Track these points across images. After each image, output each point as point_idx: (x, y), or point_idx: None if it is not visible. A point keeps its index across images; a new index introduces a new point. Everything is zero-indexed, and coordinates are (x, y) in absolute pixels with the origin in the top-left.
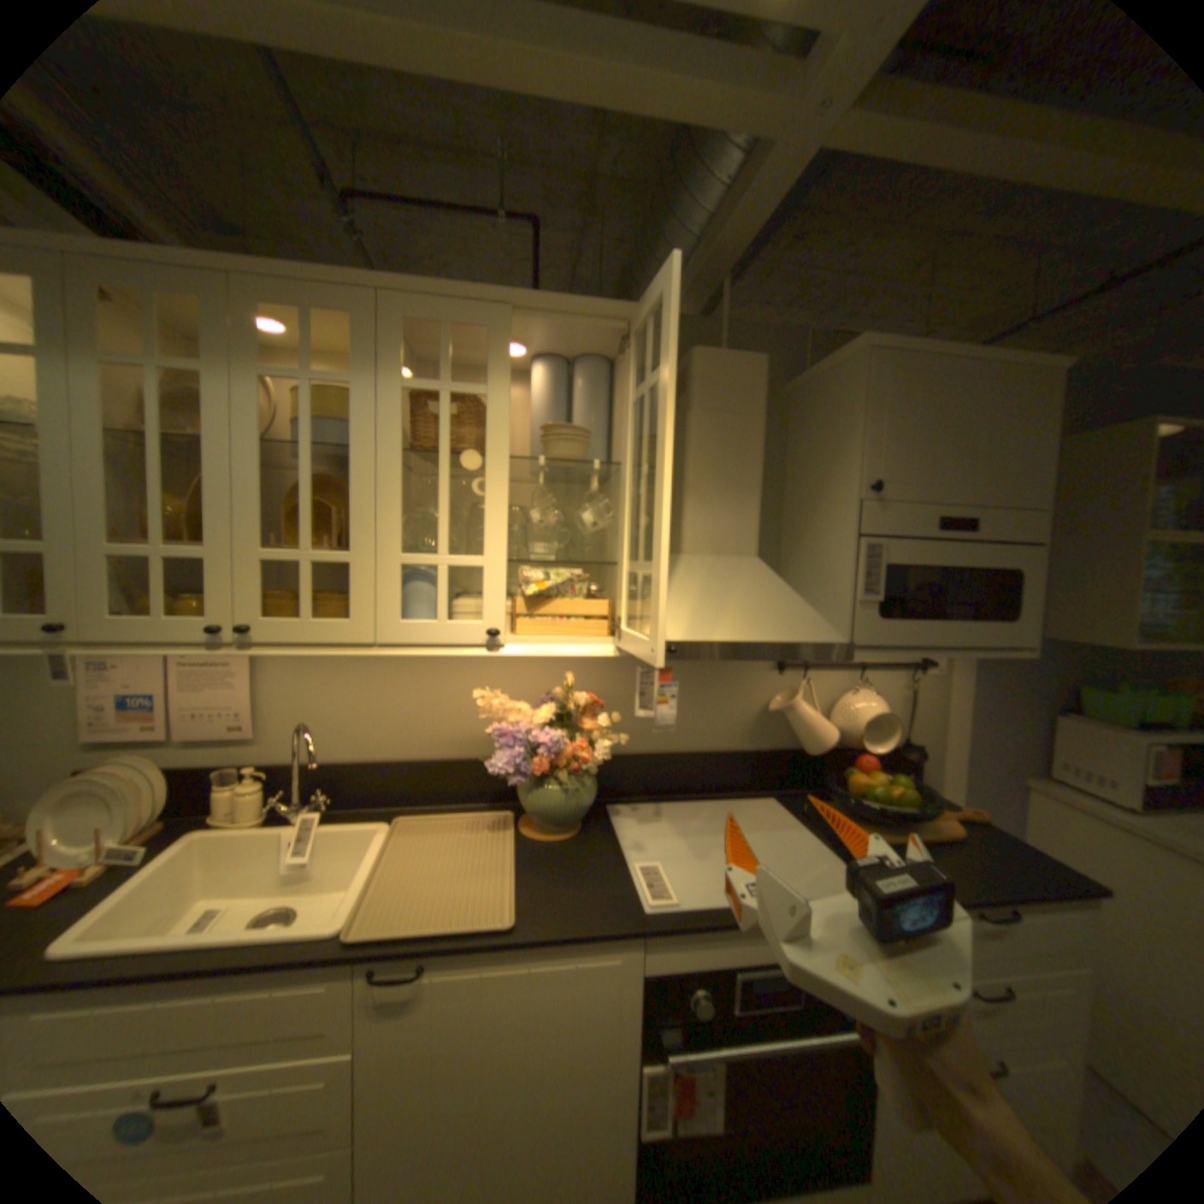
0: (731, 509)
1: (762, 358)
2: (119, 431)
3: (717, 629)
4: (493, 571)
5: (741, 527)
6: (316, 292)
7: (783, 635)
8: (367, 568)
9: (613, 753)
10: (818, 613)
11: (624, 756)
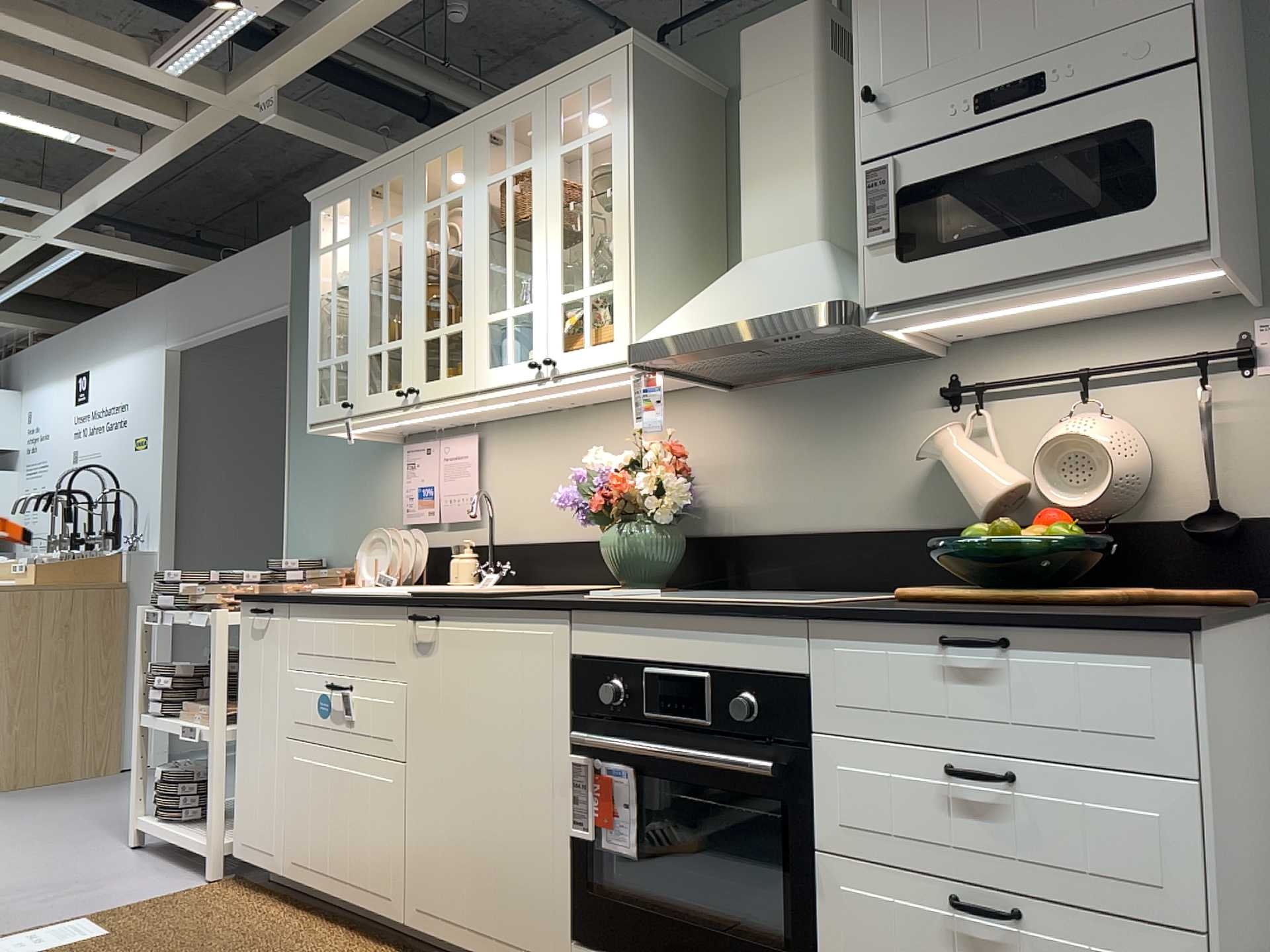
0: (782, 194)
1: (804, 11)
2: (382, 278)
3: (699, 320)
4: (536, 312)
5: (796, 211)
6: (447, 143)
7: (762, 310)
8: (469, 331)
9: (742, 532)
10: (829, 280)
11: (753, 535)
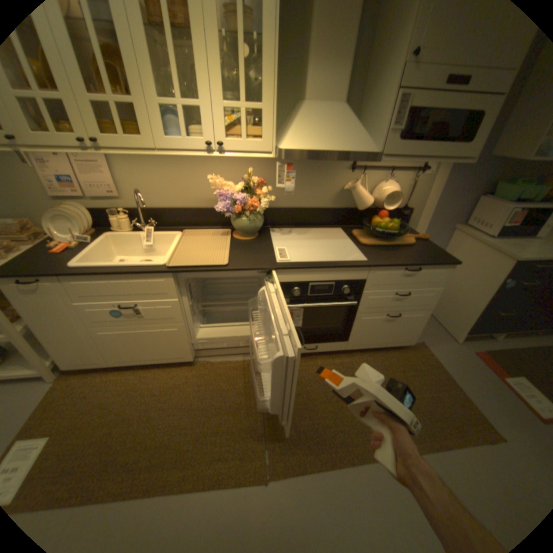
0: (334, 70)
1: None
2: None
3: (315, 143)
4: (204, 109)
5: (338, 83)
6: None
7: (348, 147)
8: (142, 106)
9: (272, 207)
10: (368, 136)
11: (277, 208)
